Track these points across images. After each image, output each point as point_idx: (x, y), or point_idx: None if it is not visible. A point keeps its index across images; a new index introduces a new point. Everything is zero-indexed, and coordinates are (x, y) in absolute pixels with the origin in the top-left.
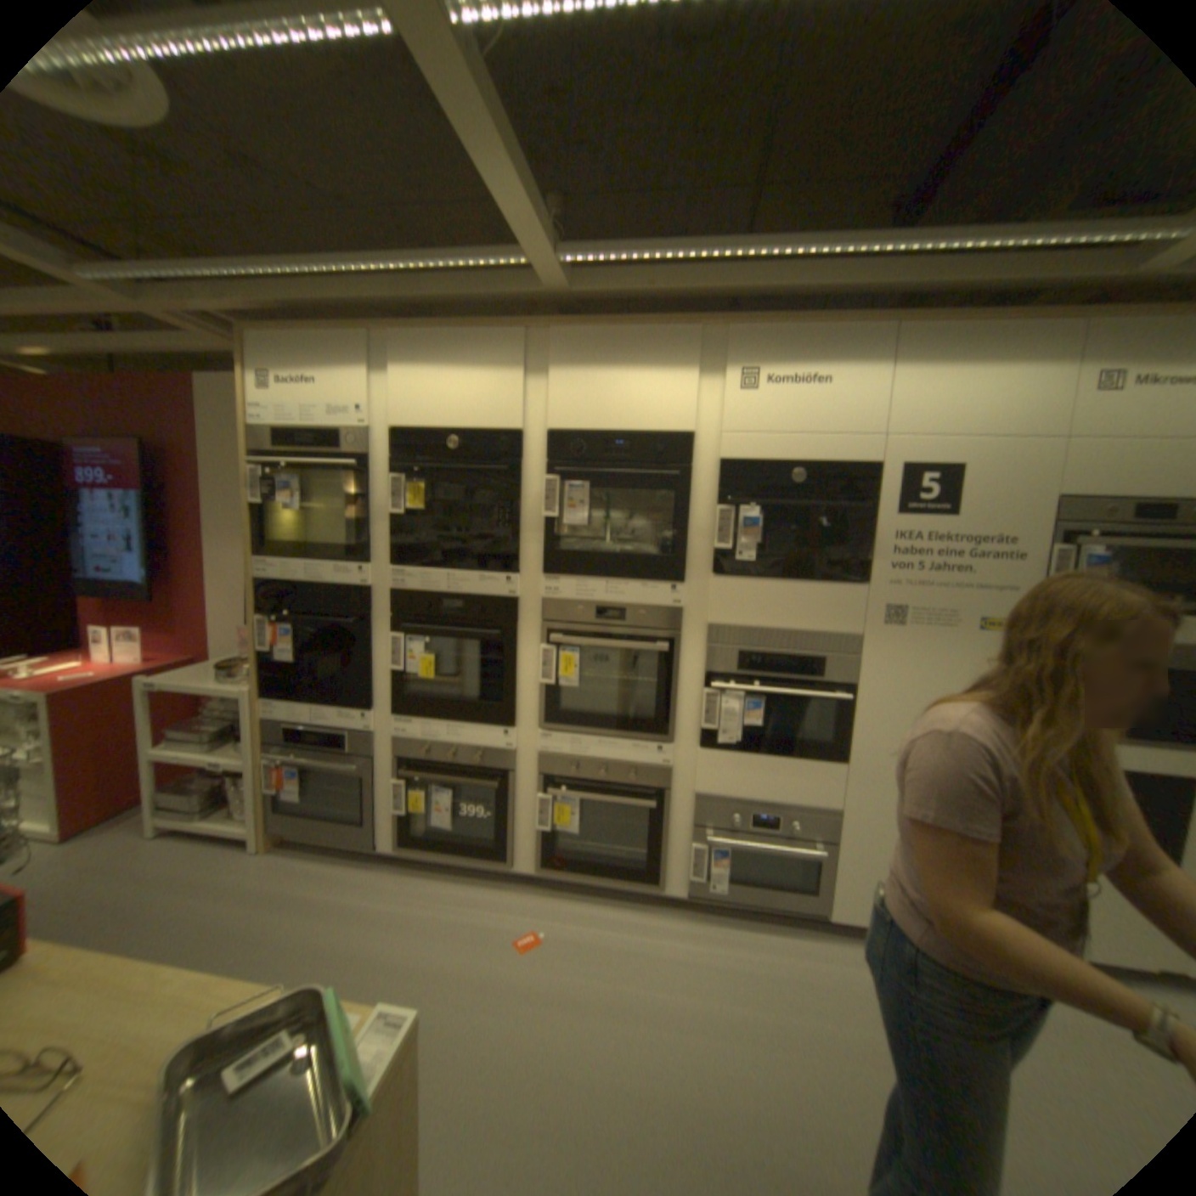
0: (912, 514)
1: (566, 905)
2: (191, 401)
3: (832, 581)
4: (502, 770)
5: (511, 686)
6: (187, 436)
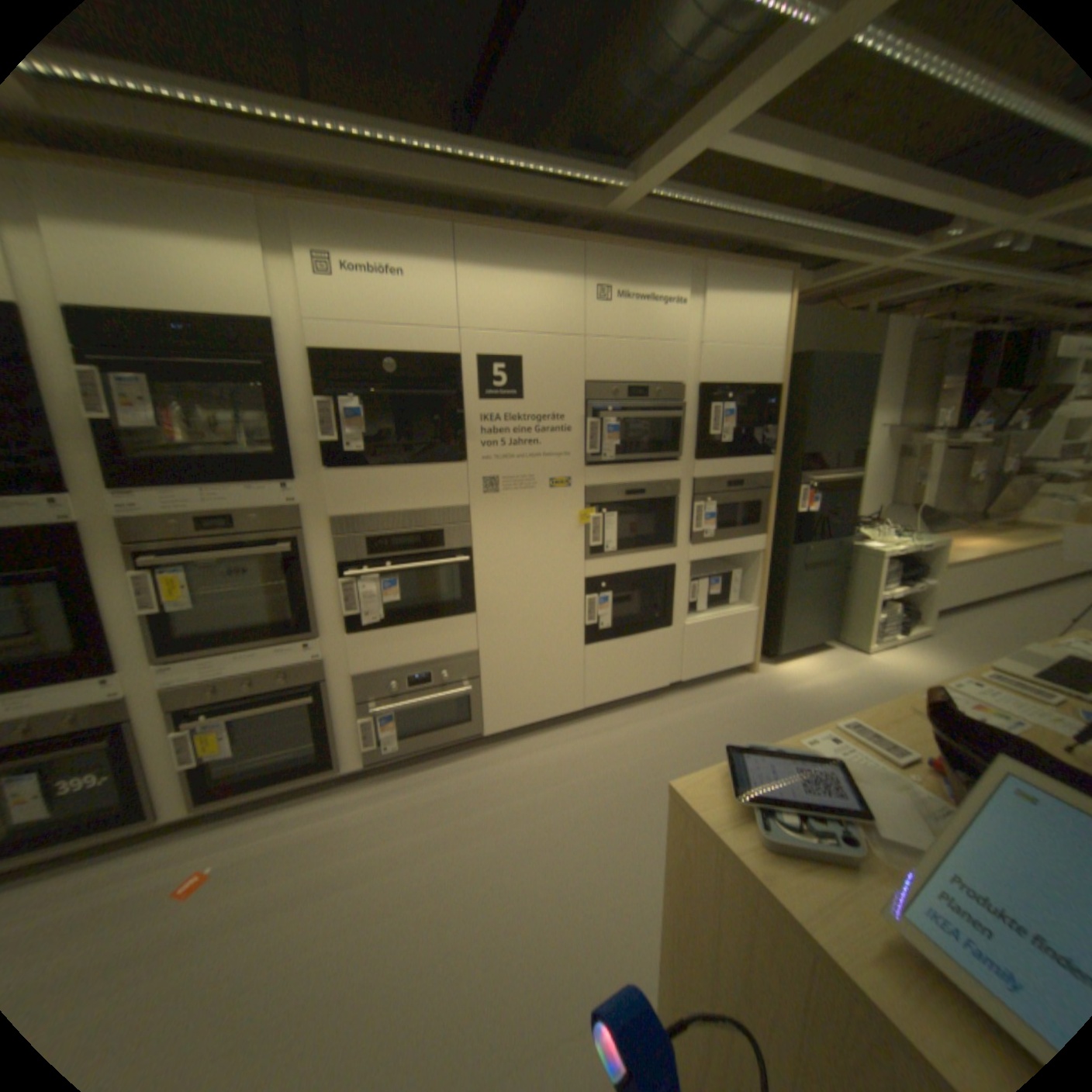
0: (490, 400)
1: (236, 826)
2: None
3: (437, 462)
4: (112, 724)
5: (97, 627)
6: None
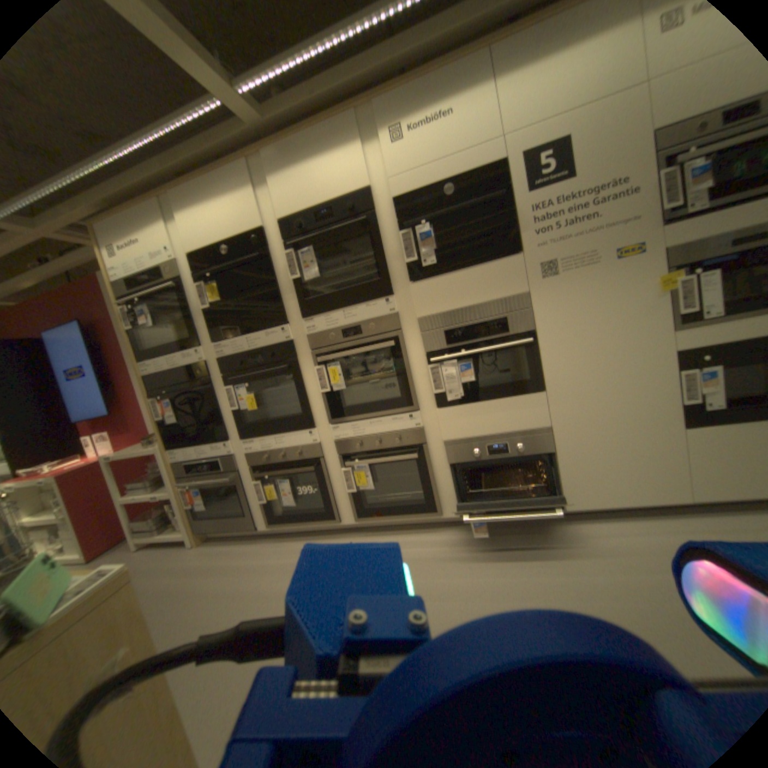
0: (539, 187)
1: (379, 536)
2: (100, 287)
3: (495, 258)
4: (315, 456)
5: (304, 397)
6: (104, 308)
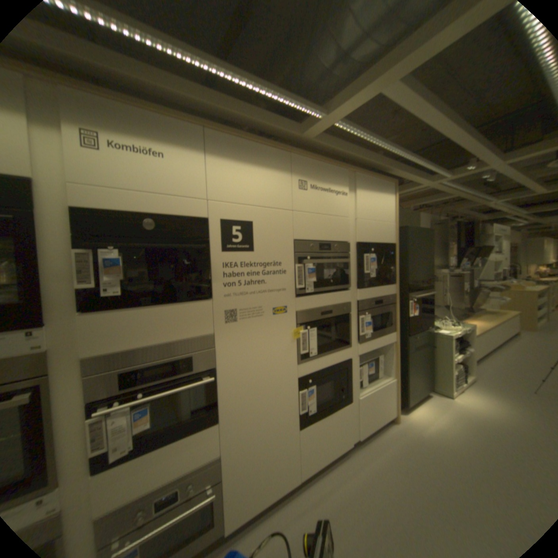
0: (230, 251)
1: None
2: None
3: (187, 300)
4: None
5: None
6: None
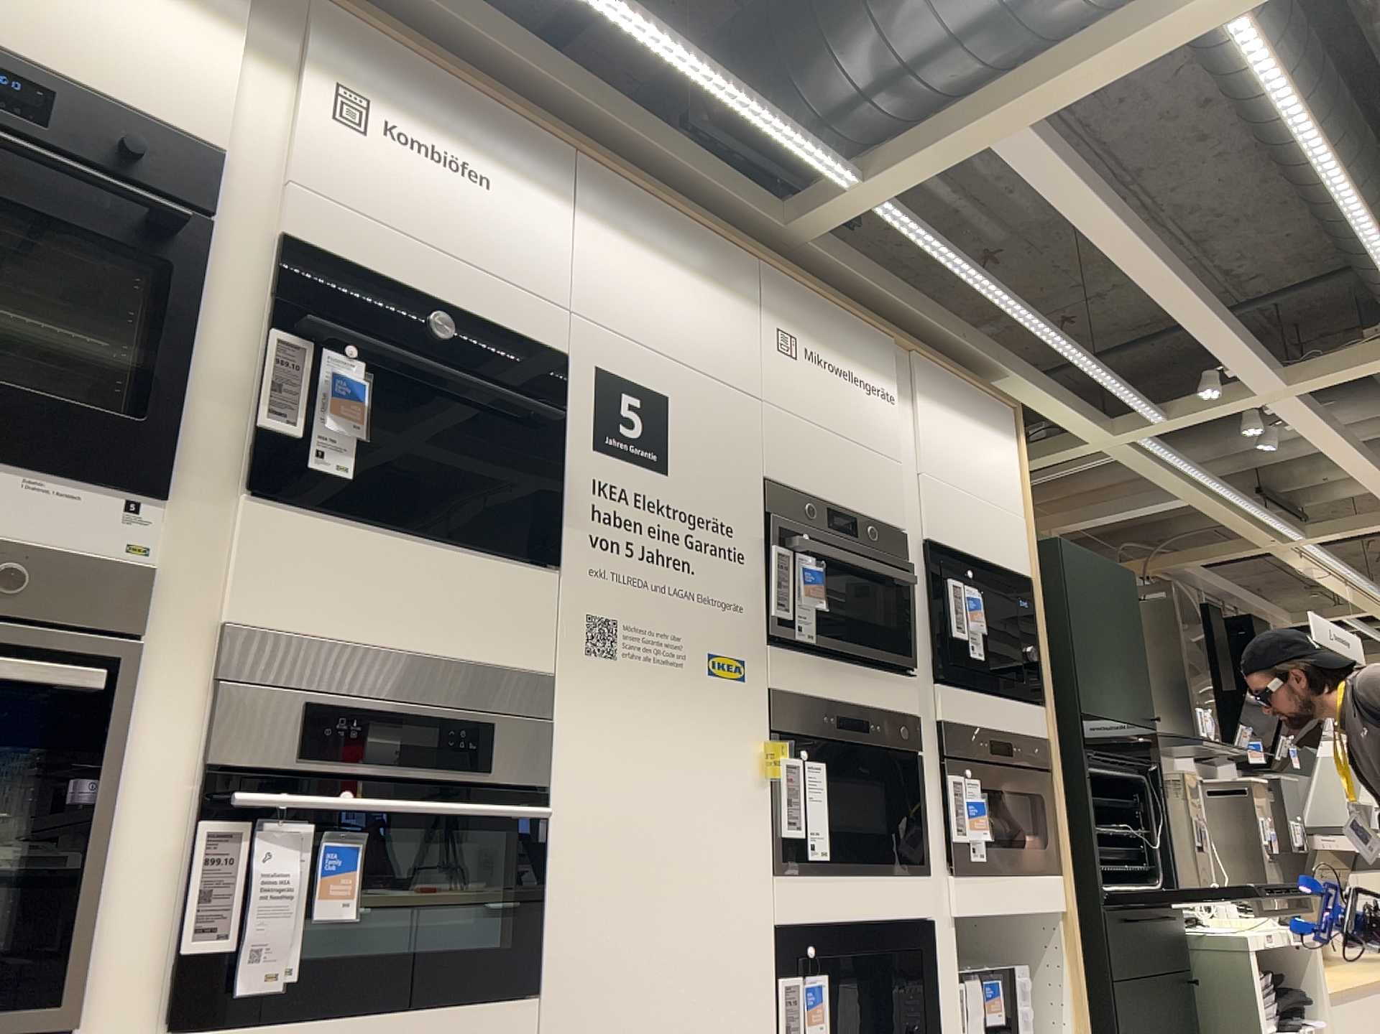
0: (614, 457)
1: None
2: None
3: (505, 552)
4: None
5: None
6: None
